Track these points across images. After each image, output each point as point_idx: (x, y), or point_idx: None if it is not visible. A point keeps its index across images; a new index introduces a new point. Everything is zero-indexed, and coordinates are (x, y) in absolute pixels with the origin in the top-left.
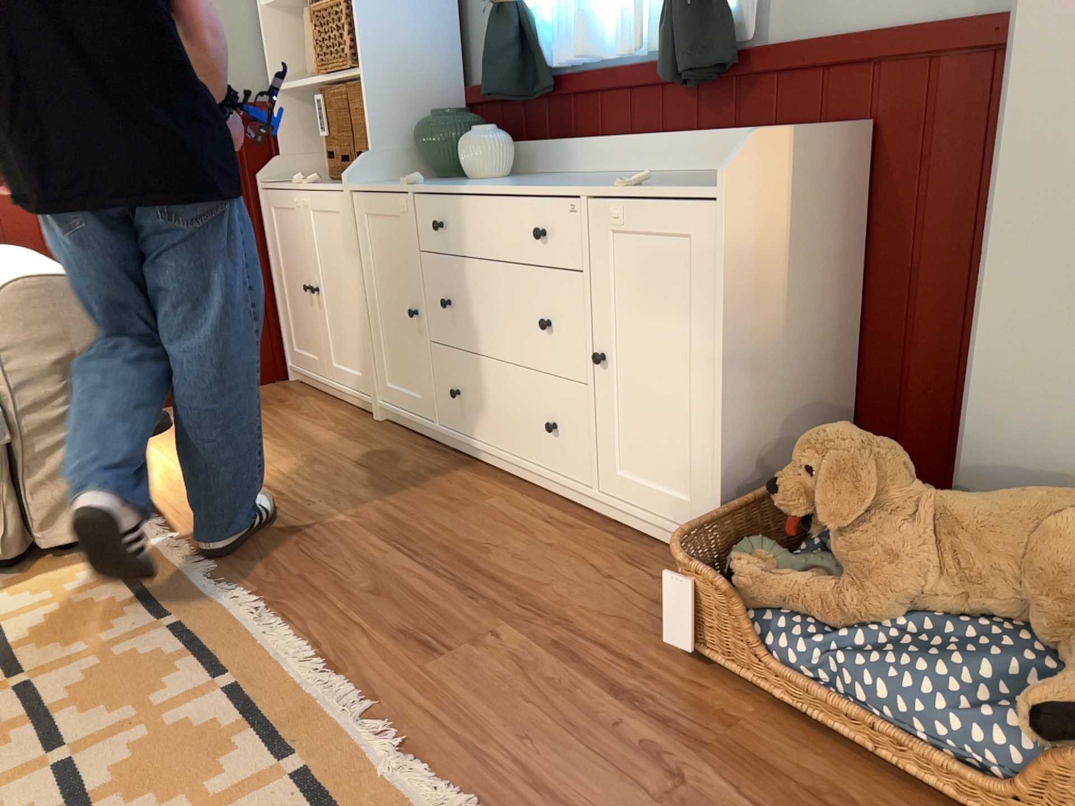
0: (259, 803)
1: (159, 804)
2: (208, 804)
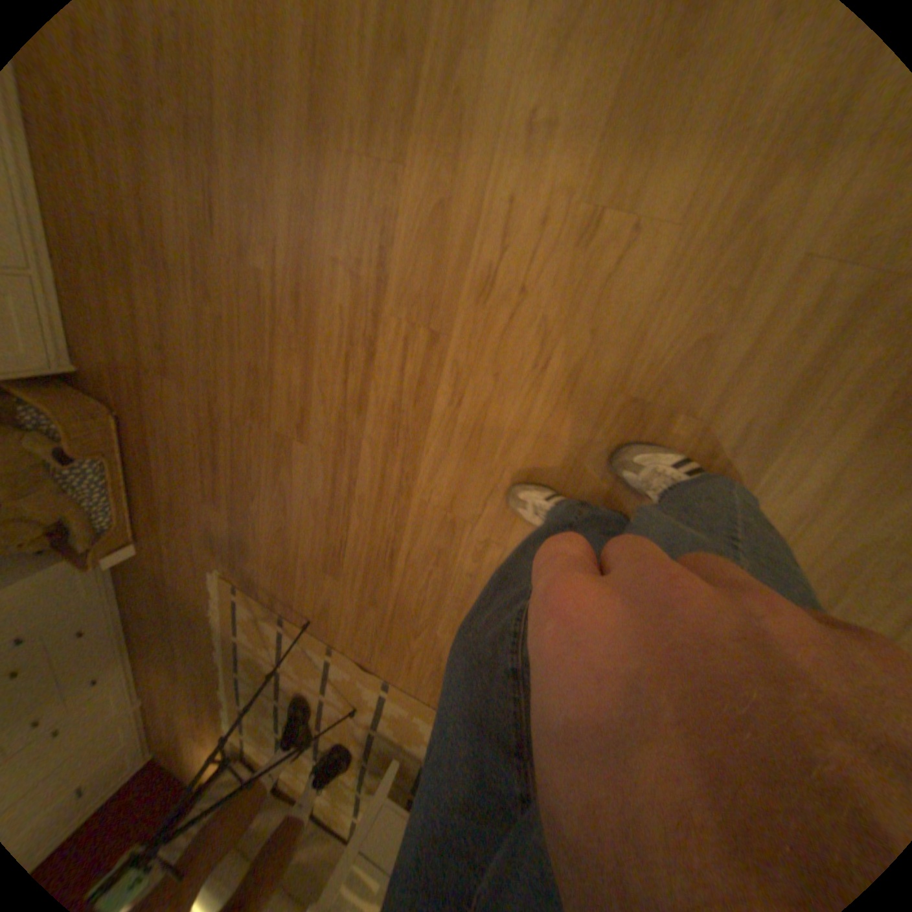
0: (238, 641)
1: (255, 666)
2: (247, 653)
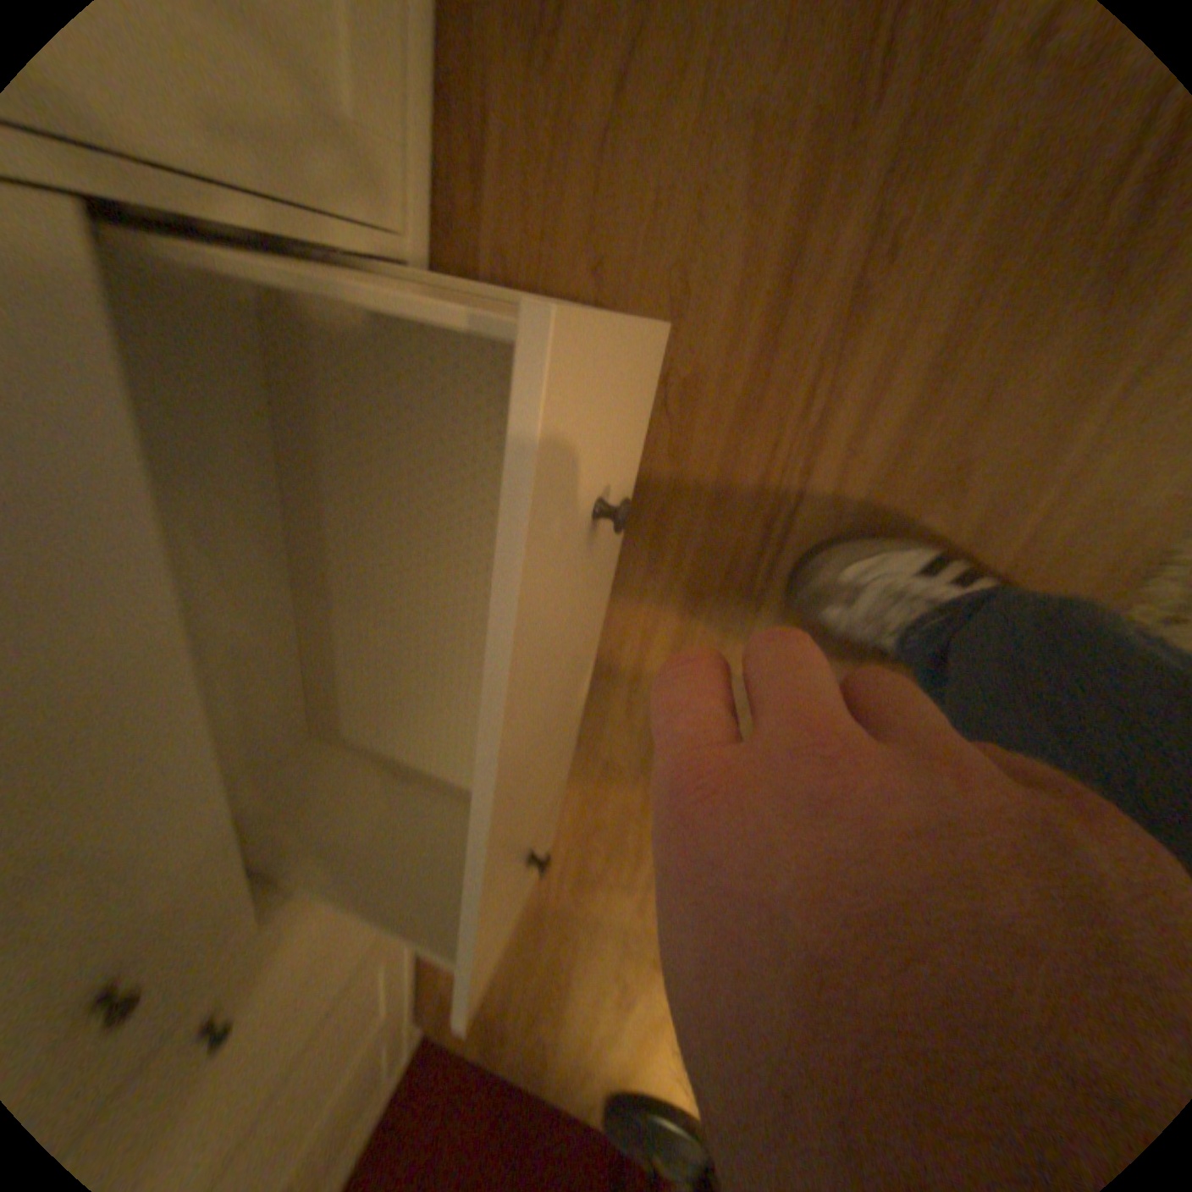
0: None
1: None
2: None
